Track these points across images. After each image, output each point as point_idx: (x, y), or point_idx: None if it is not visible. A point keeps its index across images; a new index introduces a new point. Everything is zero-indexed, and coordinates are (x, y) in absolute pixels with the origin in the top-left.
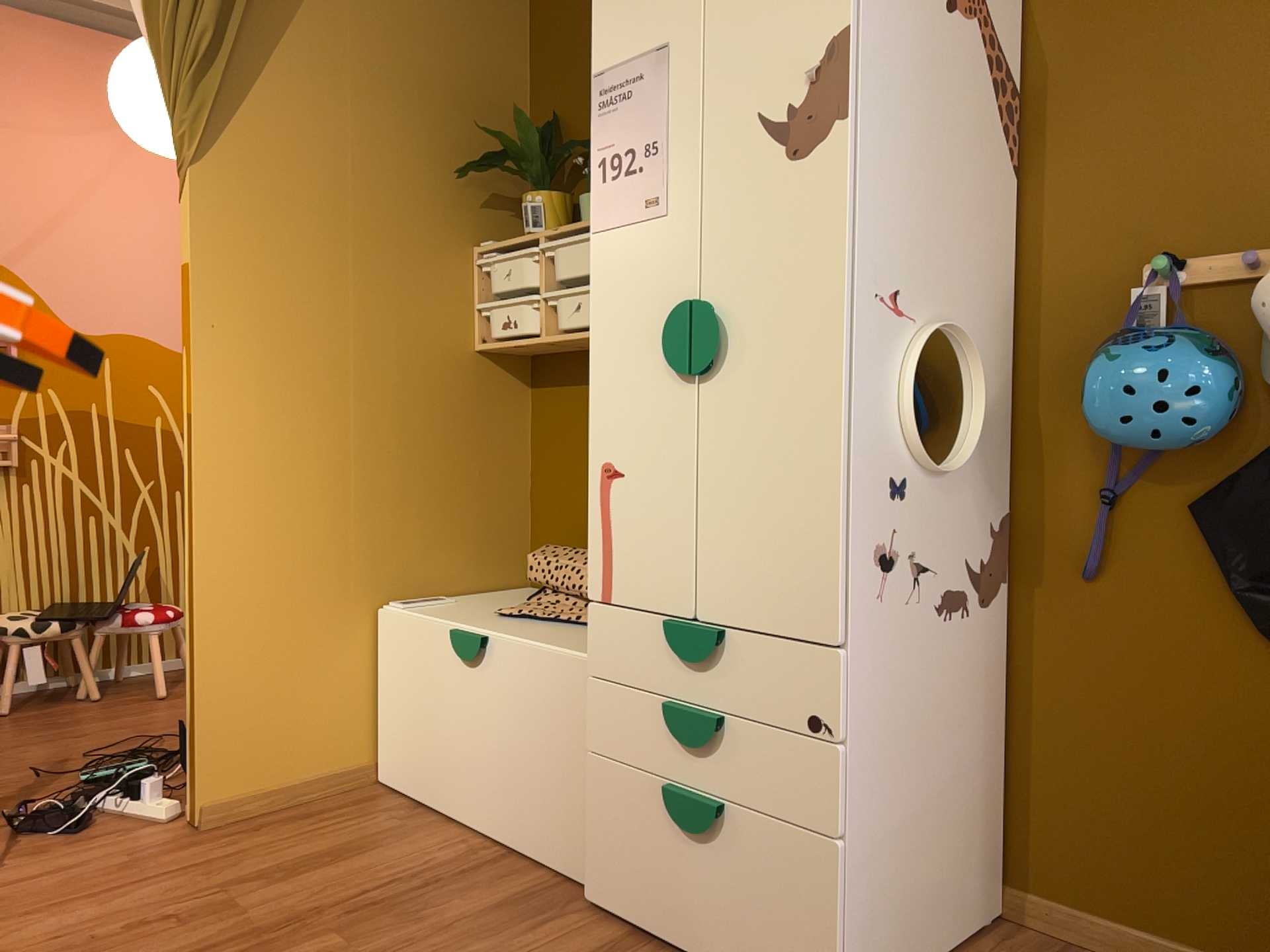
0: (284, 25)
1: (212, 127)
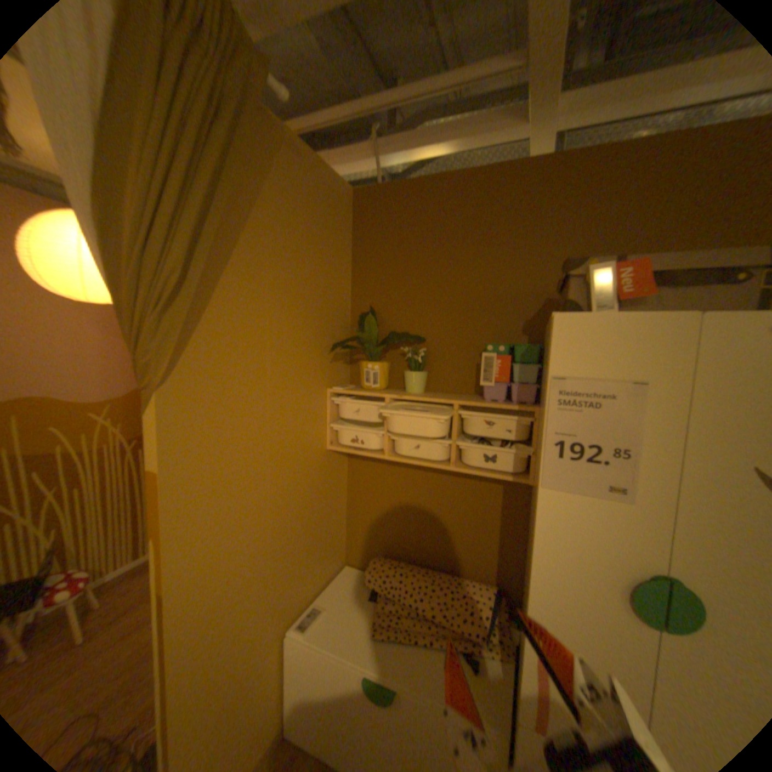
0: (226, 254)
1: (173, 351)
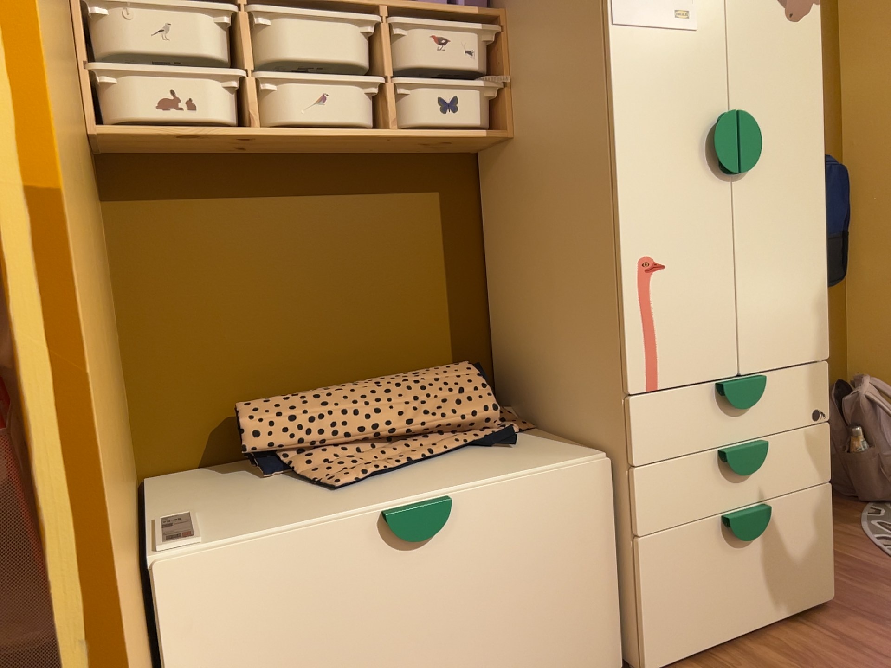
0: None
1: None
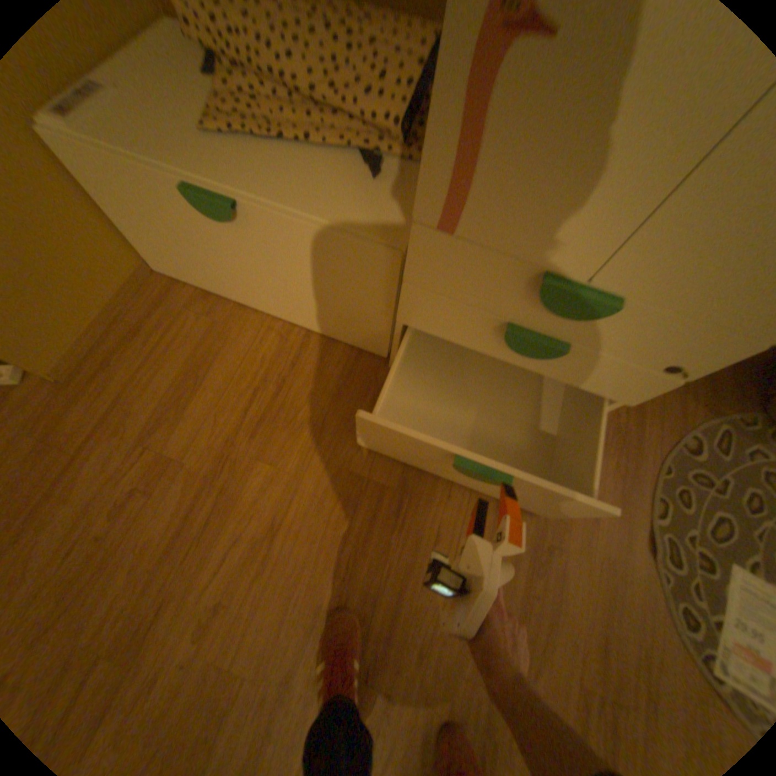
0: None
1: None
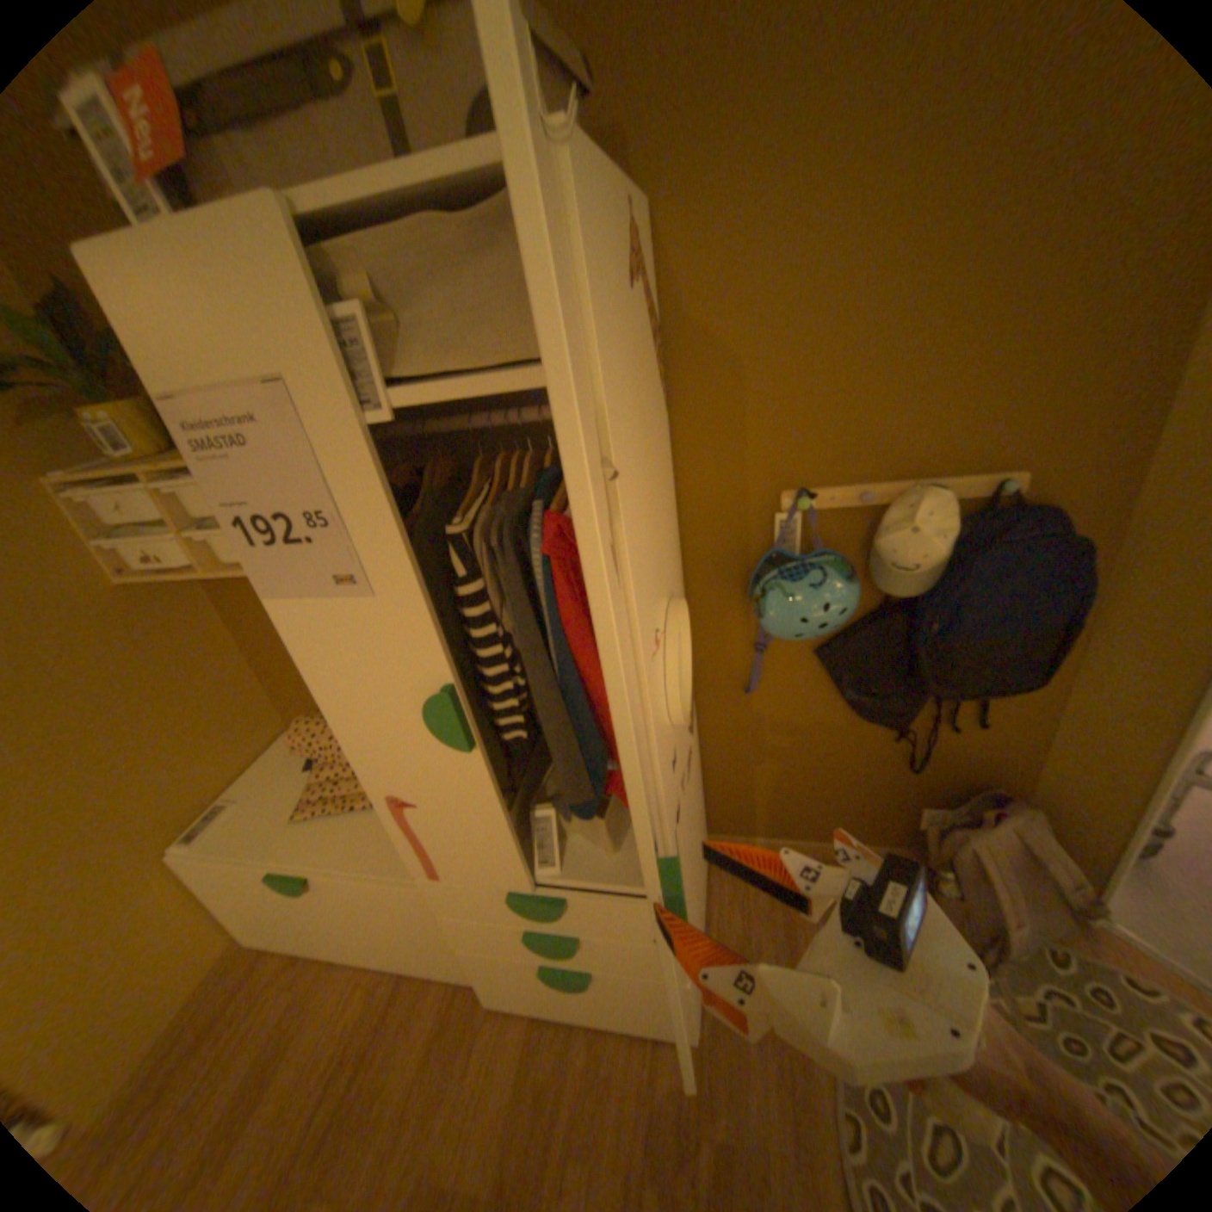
0: None
1: None
